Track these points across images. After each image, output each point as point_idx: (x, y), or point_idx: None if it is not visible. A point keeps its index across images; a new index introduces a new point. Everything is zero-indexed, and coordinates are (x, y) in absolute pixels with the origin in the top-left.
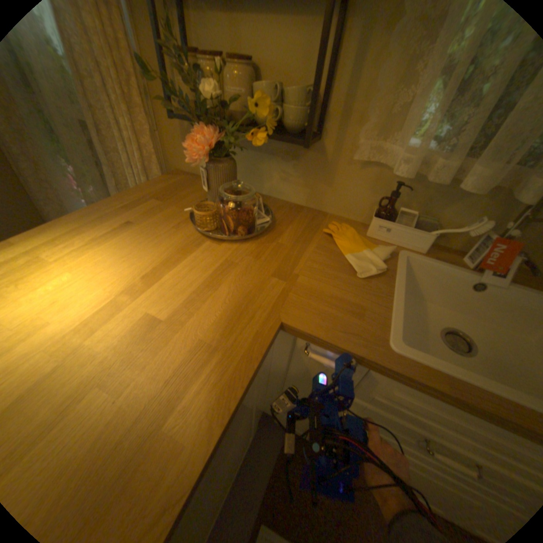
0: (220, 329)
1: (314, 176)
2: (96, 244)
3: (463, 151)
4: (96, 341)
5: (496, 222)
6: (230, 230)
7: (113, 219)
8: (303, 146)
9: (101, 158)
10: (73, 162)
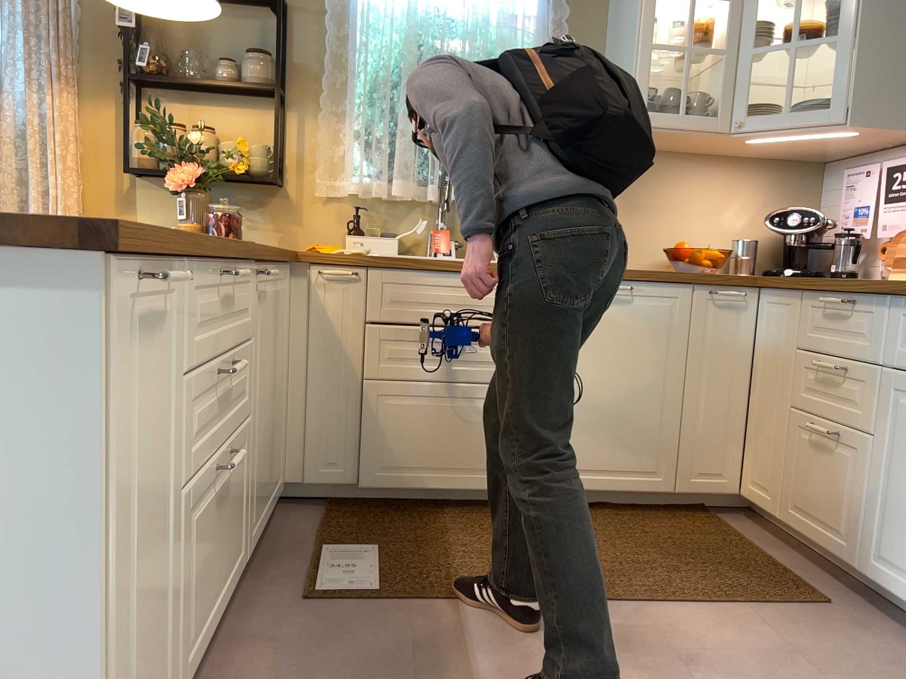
0: None
1: (282, 218)
2: None
3: (384, 175)
4: None
5: (427, 220)
6: None
7: None
8: (267, 194)
9: None
10: None
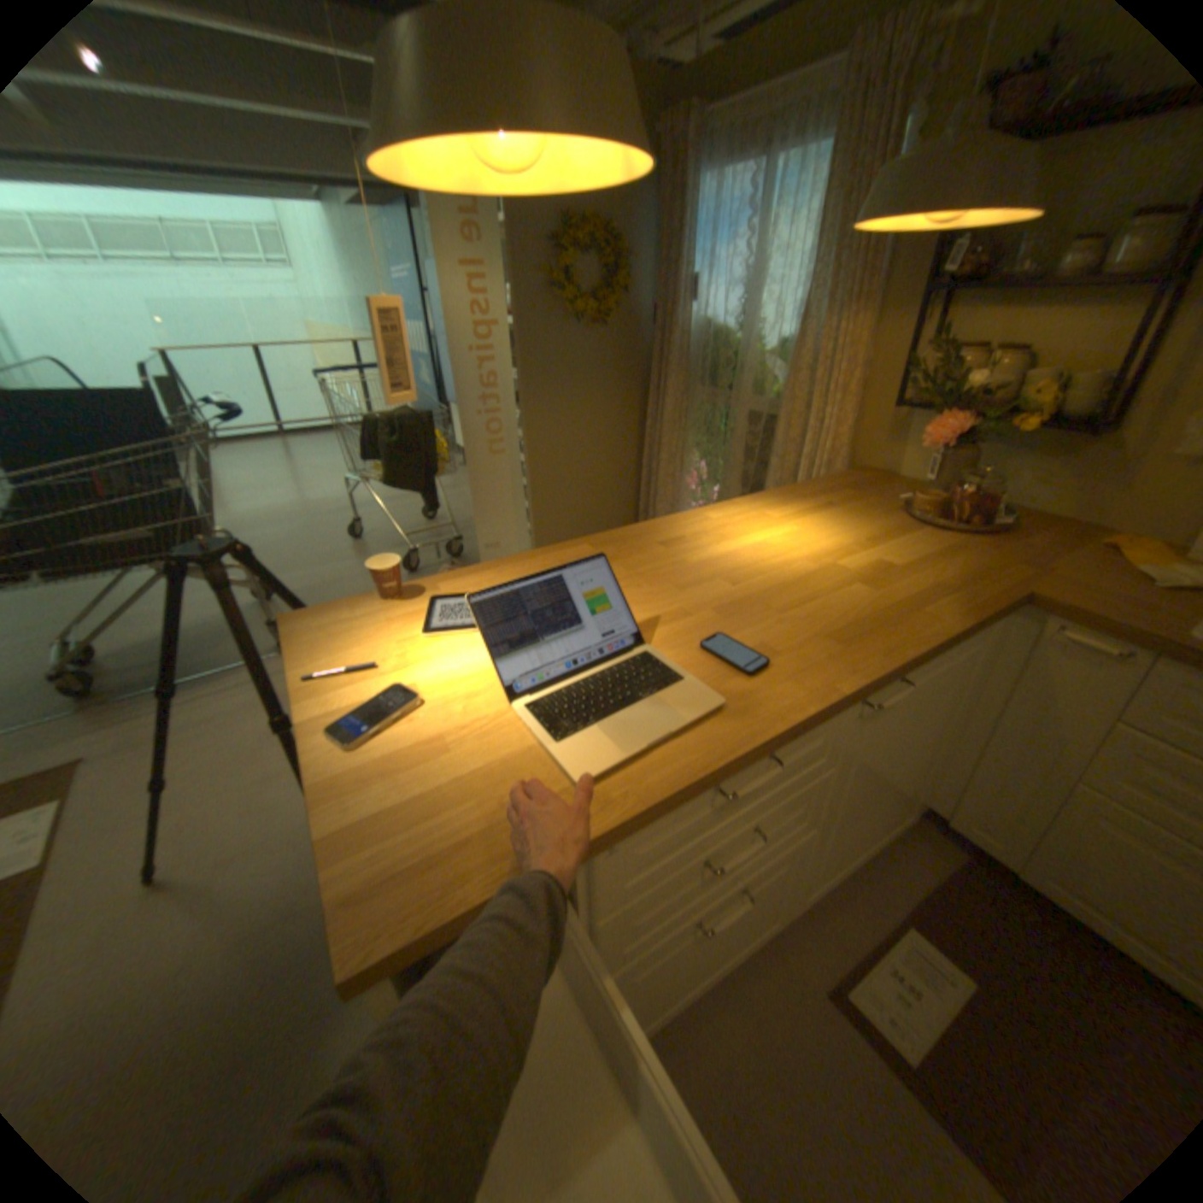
0: (961, 580)
1: (1098, 475)
2: (808, 513)
3: None
4: (846, 564)
5: None
6: (962, 518)
7: (814, 499)
8: (1085, 438)
9: (777, 448)
10: (711, 456)
